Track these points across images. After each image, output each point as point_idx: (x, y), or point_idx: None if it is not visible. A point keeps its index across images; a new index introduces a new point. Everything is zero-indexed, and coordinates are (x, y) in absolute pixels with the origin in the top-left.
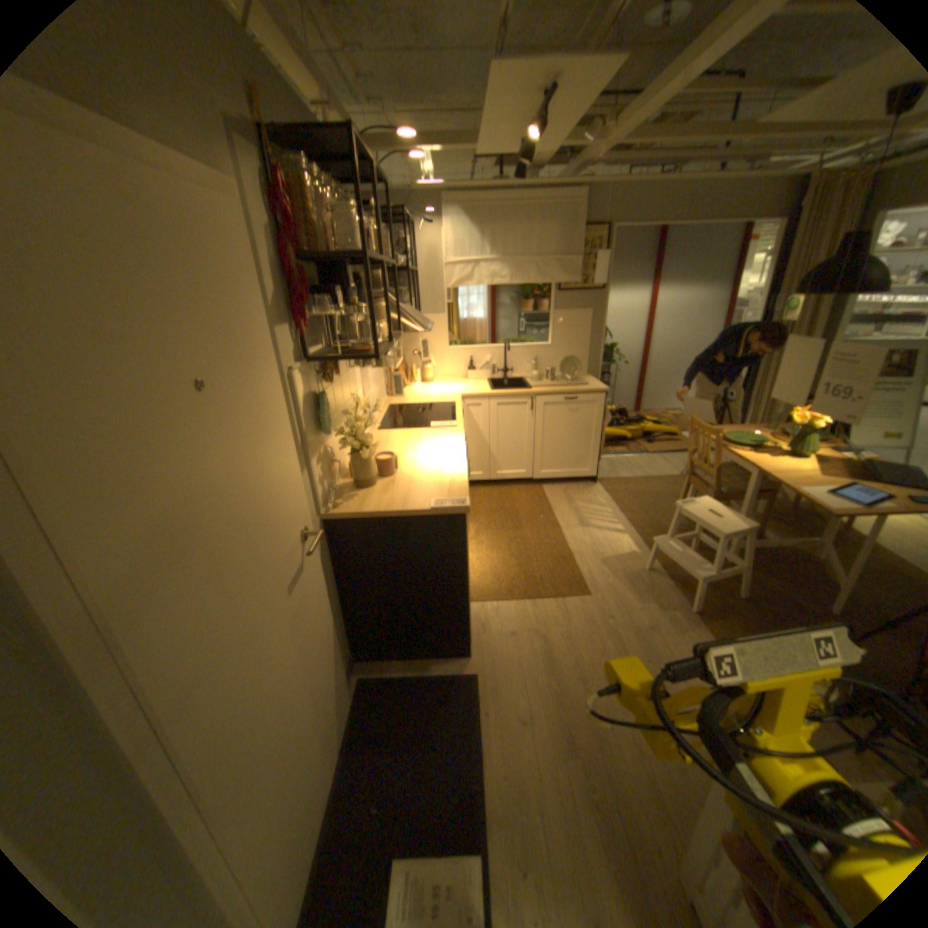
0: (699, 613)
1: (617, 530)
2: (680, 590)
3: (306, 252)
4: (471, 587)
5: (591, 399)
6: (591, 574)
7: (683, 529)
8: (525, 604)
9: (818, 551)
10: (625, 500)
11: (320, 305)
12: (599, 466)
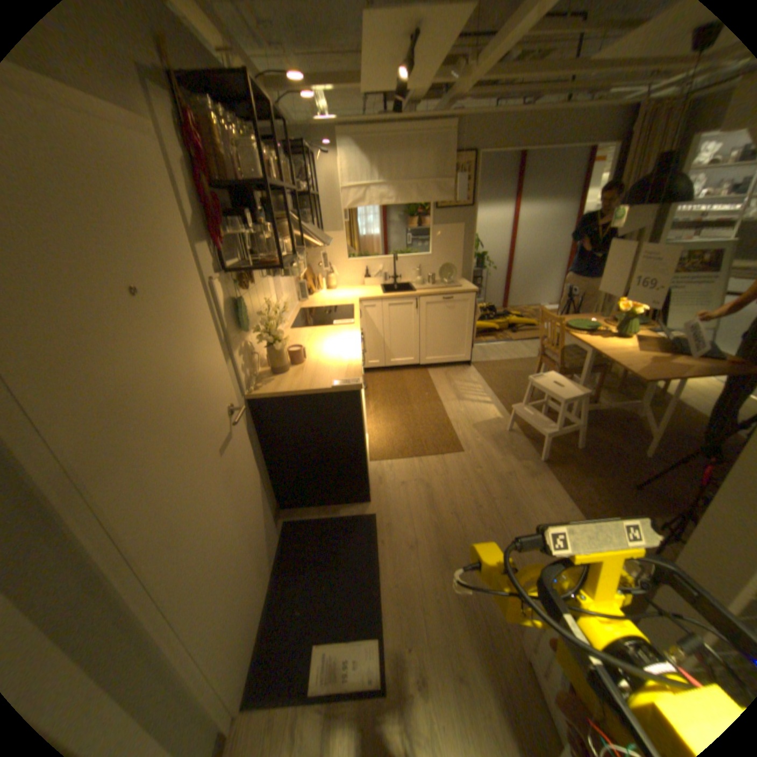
0: (546, 460)
1: (486, 402)
2: (532, 445)
3: (217, 181)
4: (371, 450)
5: (465, 298)
6: (465, 436)
7: (537, 398)
8: (413, 460)
9: (640, 410)
10: (492, 378)
11: (233, 225)
12: (473, 352)
